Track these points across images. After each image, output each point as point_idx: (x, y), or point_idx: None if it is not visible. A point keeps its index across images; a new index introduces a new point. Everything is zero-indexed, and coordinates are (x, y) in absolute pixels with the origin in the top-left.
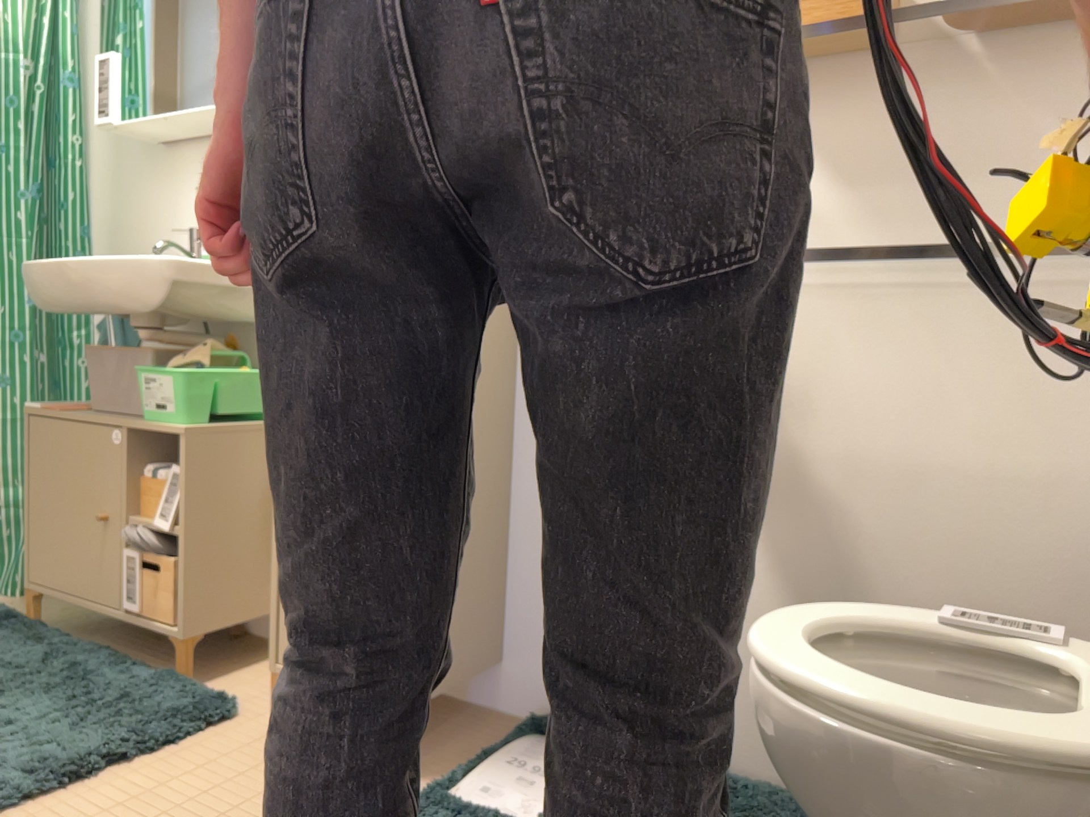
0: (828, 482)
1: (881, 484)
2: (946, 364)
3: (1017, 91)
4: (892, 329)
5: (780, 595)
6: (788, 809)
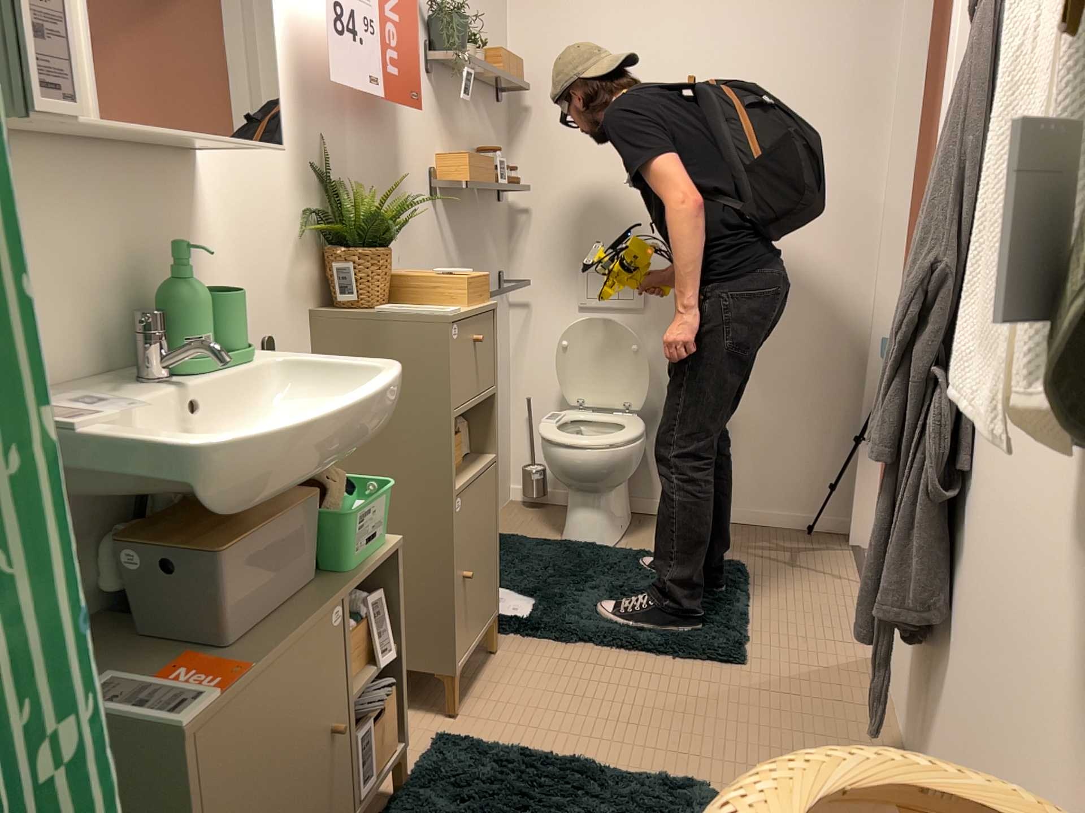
0: None
1: None
2: None
3: (485, 215)
4: None
5: None
6: (500, 543)
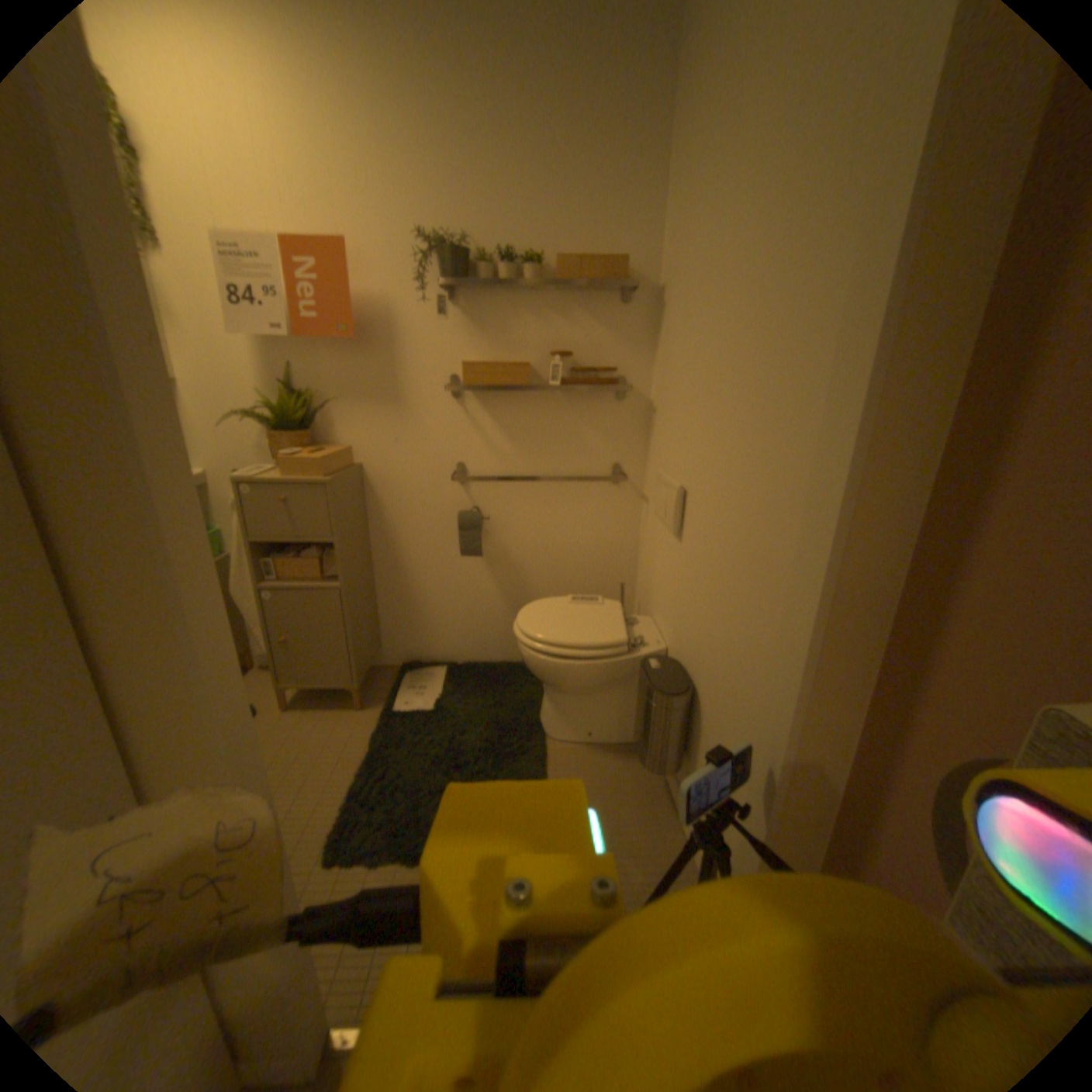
0: (520, 554)
1: (539, 553)
2: (559, 509)
3: (579, 408)
4: (540, 496)
5: (505, 597)
6: (519, 671)
